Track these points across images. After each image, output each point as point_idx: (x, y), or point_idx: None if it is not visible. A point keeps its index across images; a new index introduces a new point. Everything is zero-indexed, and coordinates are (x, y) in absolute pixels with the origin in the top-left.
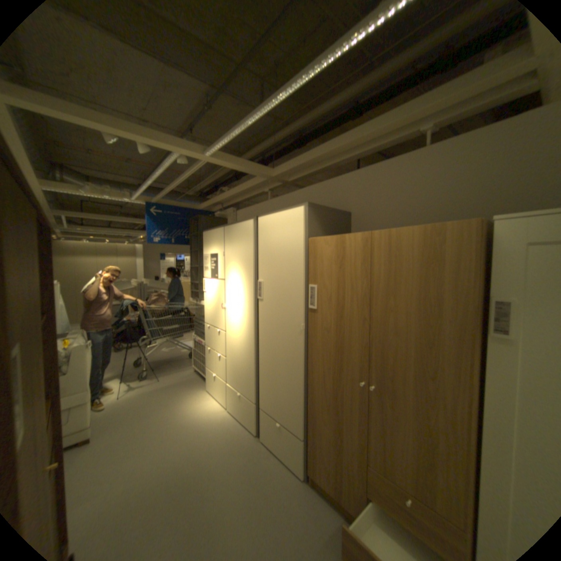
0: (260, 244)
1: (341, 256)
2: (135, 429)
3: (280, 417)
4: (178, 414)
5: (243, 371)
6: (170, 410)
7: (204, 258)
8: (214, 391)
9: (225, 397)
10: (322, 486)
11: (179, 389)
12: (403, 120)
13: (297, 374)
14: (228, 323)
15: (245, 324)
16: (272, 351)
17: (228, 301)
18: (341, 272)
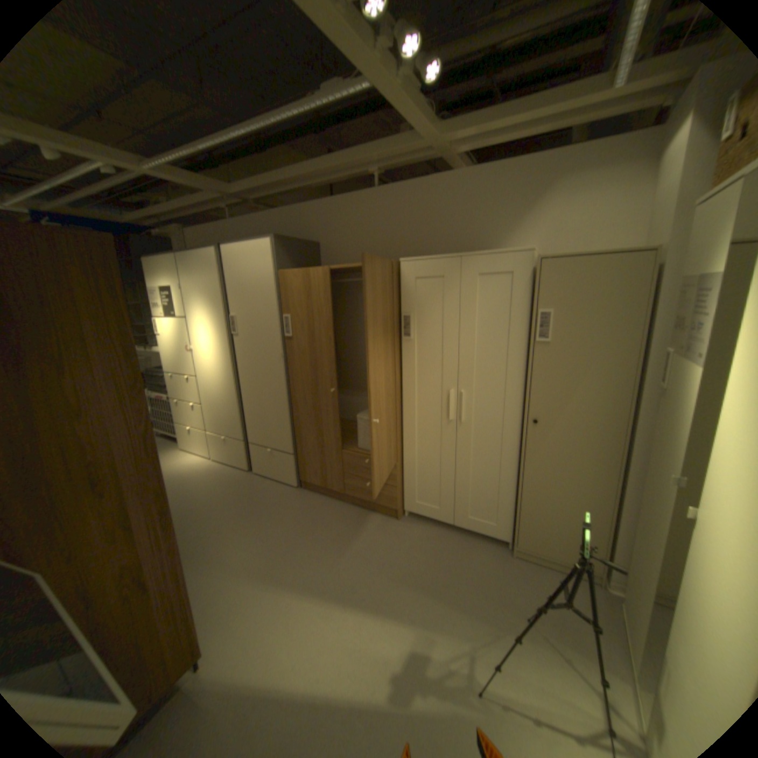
0: (226, 275)
1: (308, 288)
2: None
3: (270, 442)
4: None
5: (225, 413)
6: None
7: (147, 293)
8: (191, 446)
9: (206, 447)
10: (312, 482)
11: None
12: (355, 159)
13: (281, 398)
14: (199, 366)
15: (220, 364)
16: (254, 384)
17: (194, 342)
18: (309, 302)
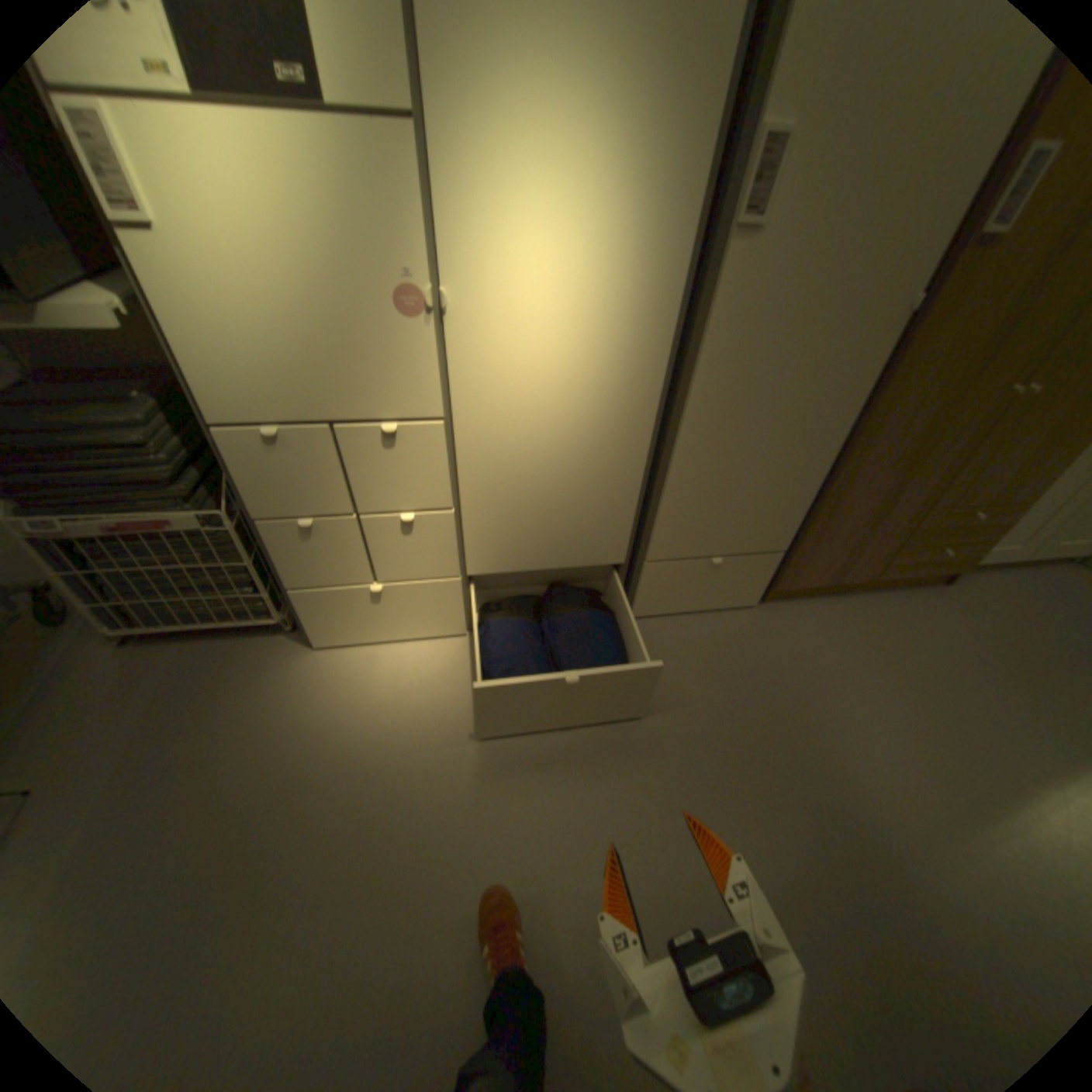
0: None
1: None
2: (346, 930)
3: (727, 544)
4: (374, 761)
5: (574, 511)
6: (328, 783)
7: None
8: (376, 629)
9: (456, 613)
10: (806, 586)
11: (202, 725)
12: None
13: (830, 434)
14: (472, 378)
15: (609, 356)
16: (749, 407)
17: (466, 265)
18: None
